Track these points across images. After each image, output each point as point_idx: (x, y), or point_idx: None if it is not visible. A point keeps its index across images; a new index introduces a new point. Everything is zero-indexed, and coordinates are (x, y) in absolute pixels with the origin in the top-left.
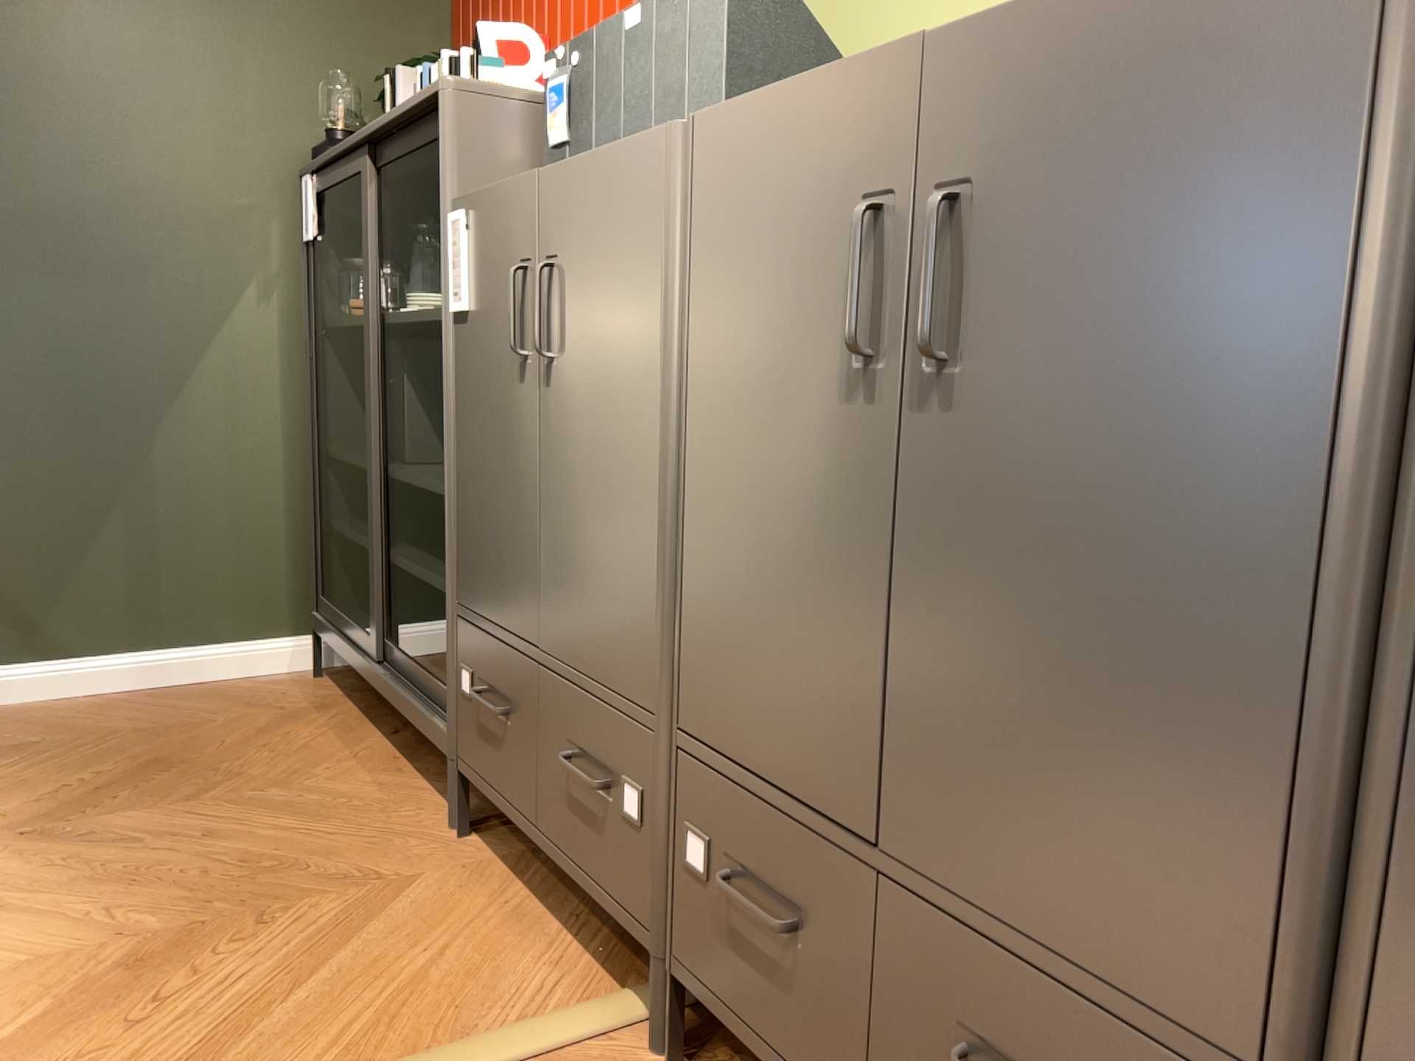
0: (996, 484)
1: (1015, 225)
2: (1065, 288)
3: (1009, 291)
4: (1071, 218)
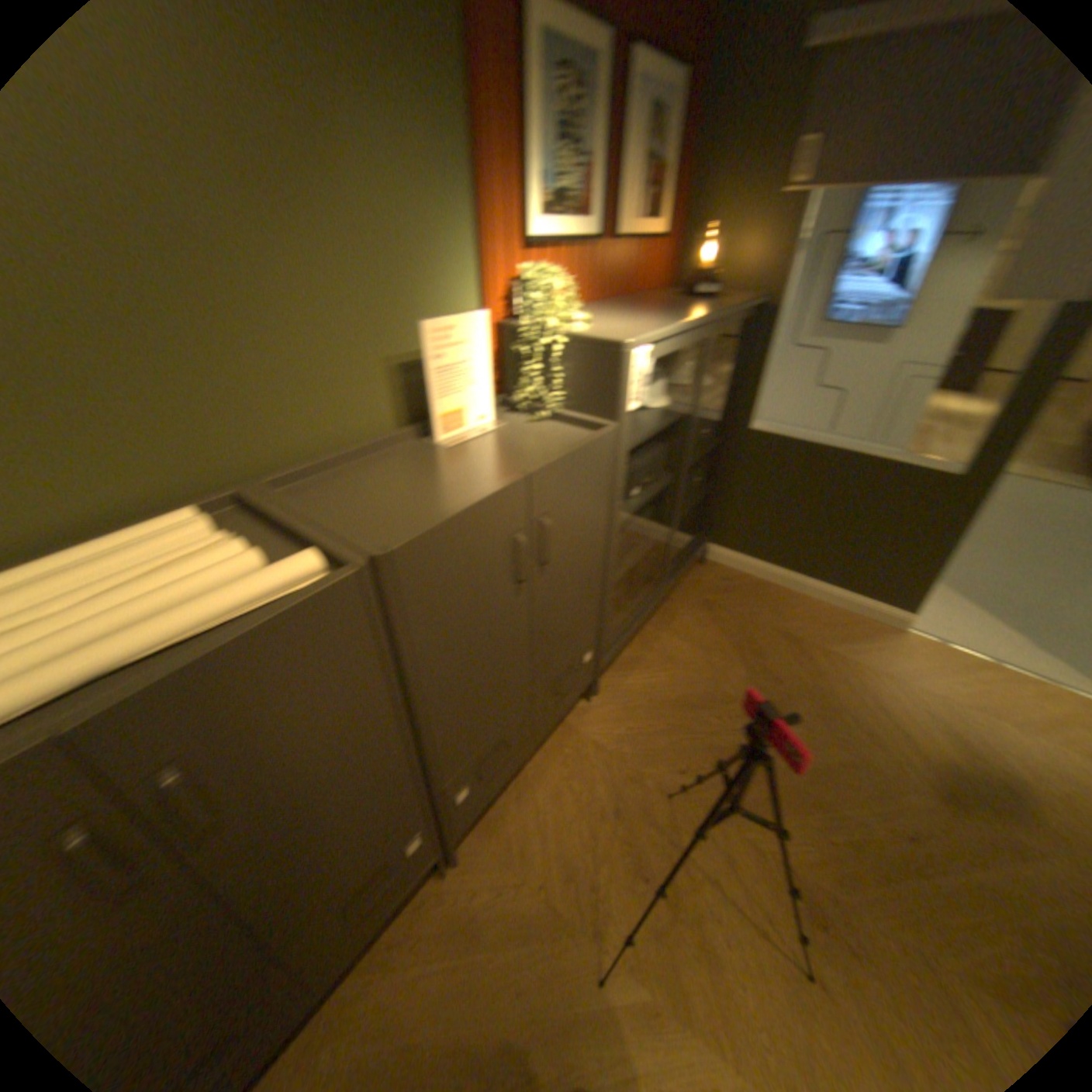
0: (275, 812)
1: (231, 742)
2: (278, 737)
3: (243, 762)
4: (267, 717)
